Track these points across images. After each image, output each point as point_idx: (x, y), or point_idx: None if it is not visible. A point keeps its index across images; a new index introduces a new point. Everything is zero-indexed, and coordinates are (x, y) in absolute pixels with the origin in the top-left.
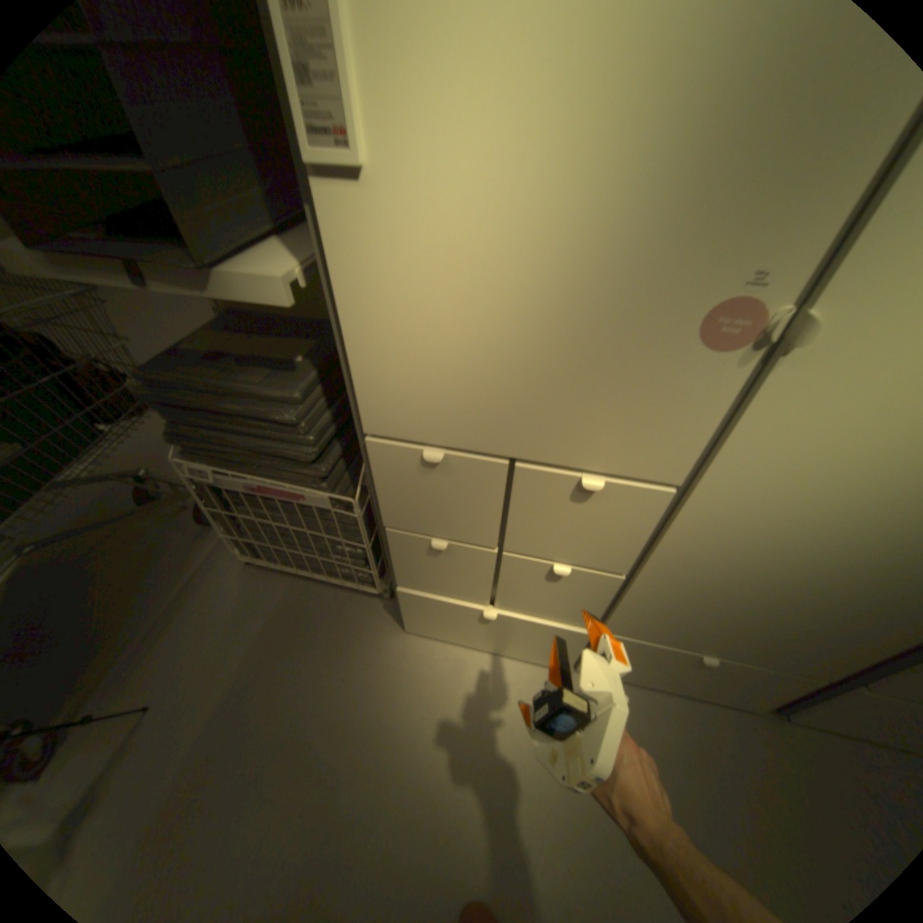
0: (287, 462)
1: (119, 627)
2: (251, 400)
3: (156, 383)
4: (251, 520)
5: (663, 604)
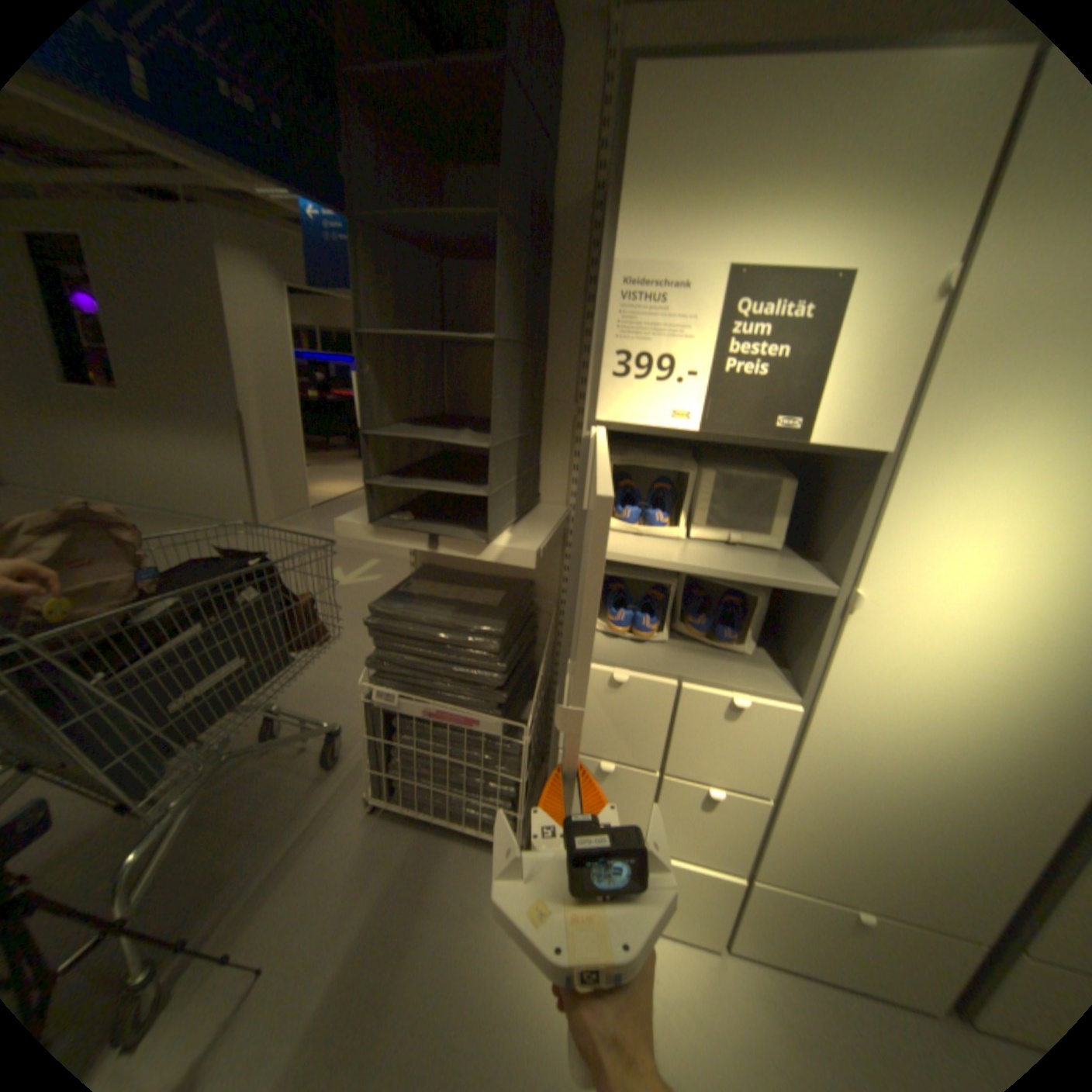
0: (474, 688)
1: (231, 875)
2: (462, 633)
3: (384, 615)
4: (409, 751)
5: (811, 837)
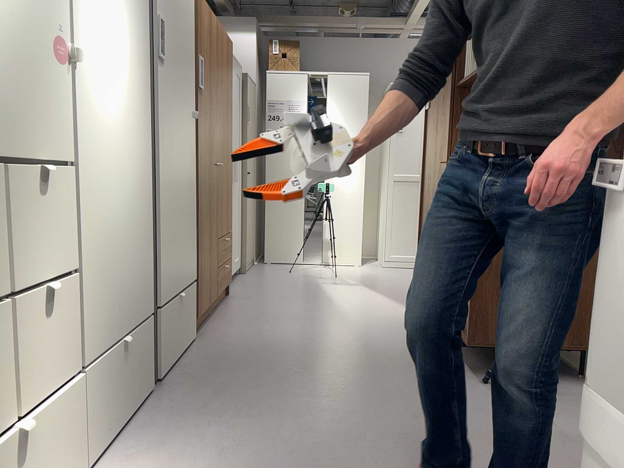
0: None
1: None
2: None
3: None
4: None
5: (92, 292)
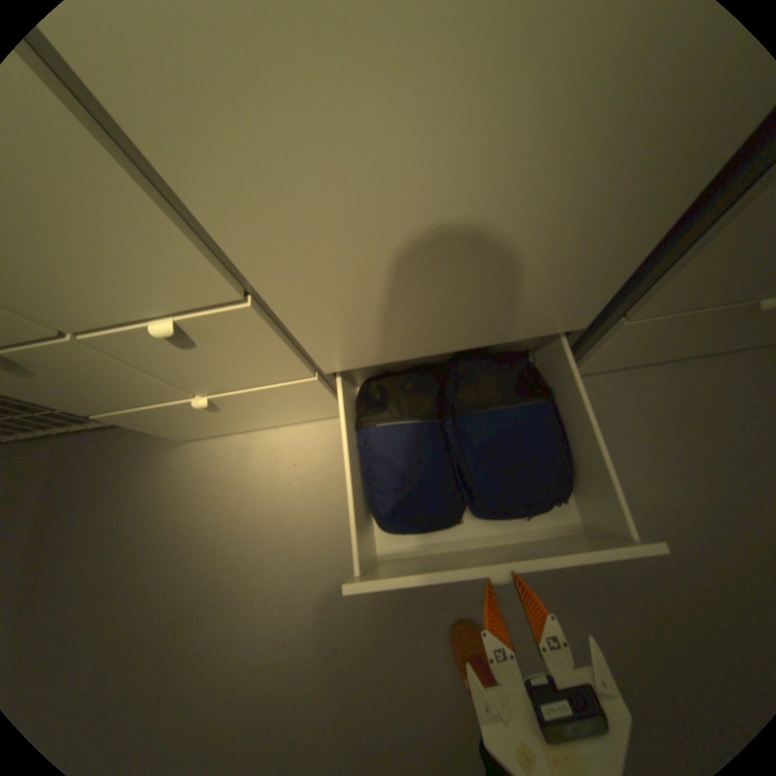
0: None
1: None
2: None
3: None
4: None
5: (335, 316)
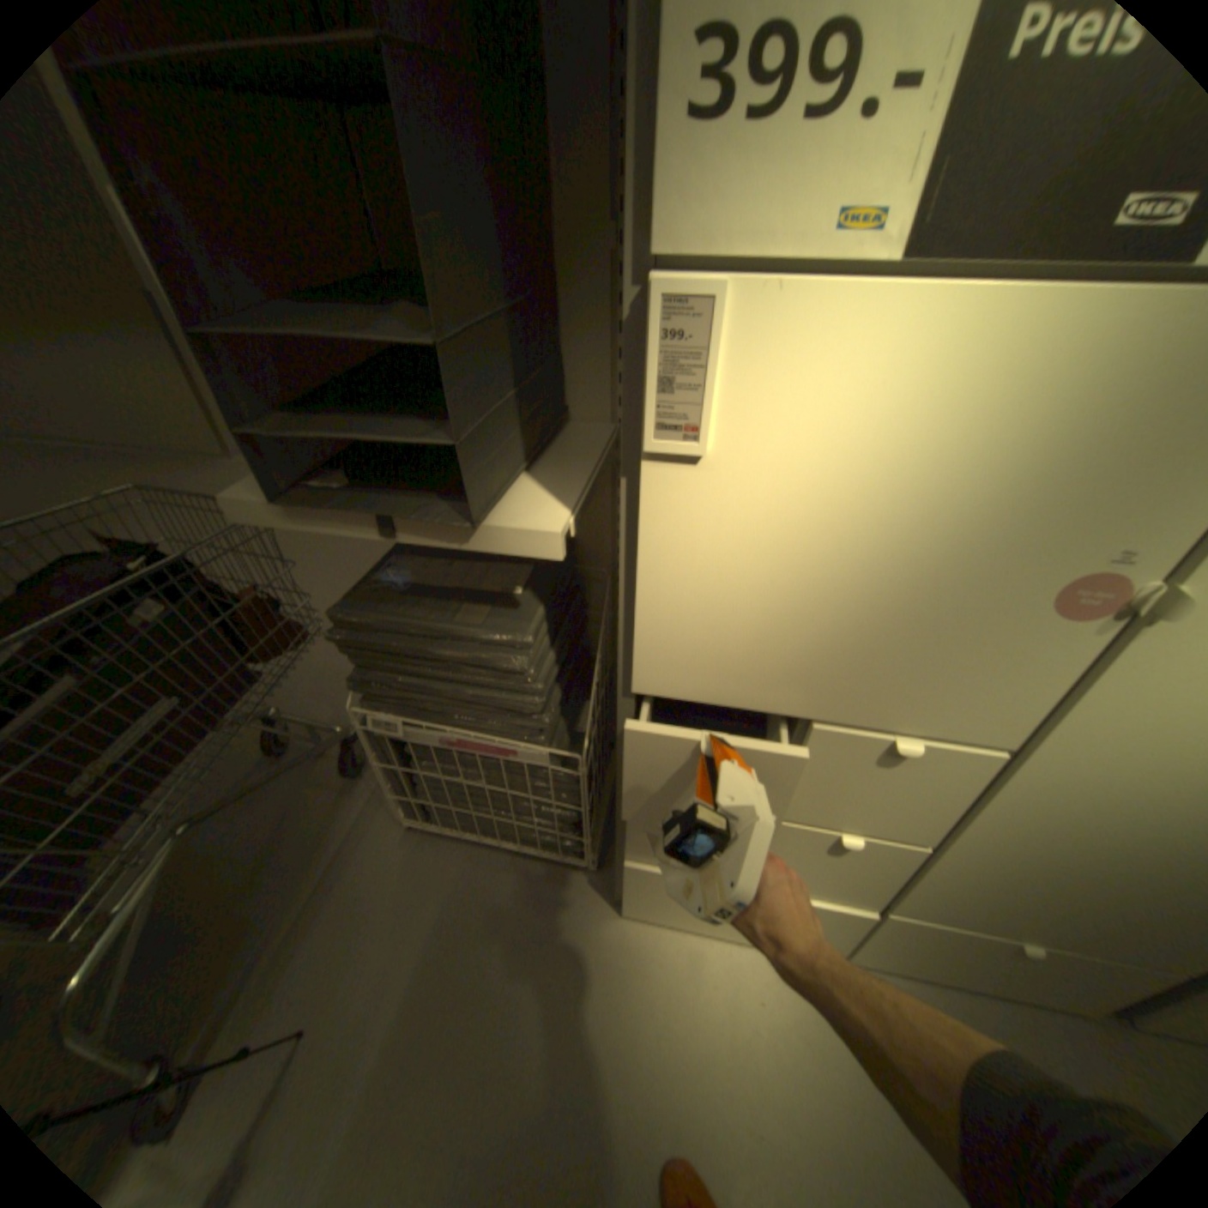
0: (501, 712)
1: (252, 921)
2: (469, 644)
3: (351, 624)
4: (433, 778)
5: (978, 882)
